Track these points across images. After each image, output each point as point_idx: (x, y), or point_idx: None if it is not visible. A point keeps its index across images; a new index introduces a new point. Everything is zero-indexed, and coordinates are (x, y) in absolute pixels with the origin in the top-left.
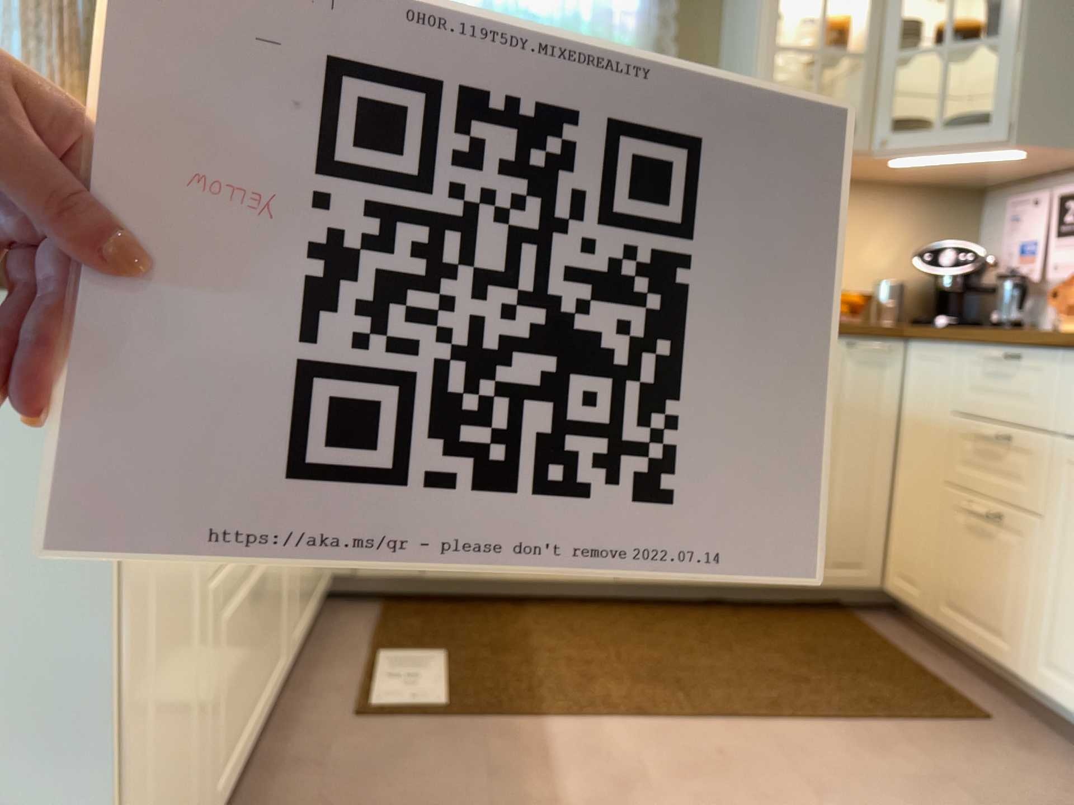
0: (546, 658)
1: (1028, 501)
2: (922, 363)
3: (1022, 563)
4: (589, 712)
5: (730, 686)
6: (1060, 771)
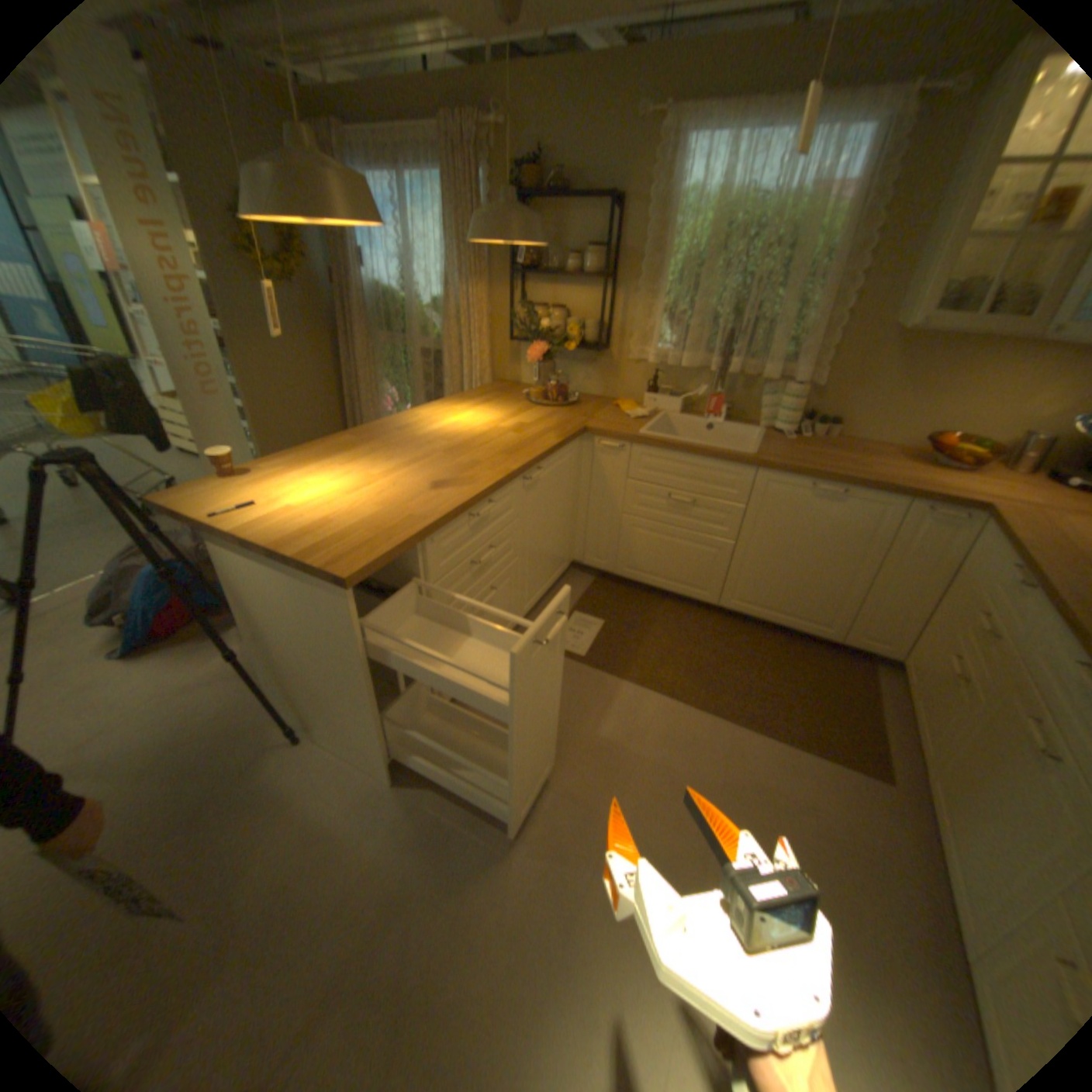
0: (651, 641)
1: (984, 684)
2: (989, 537)
3: (962, 715)
4: (648, 684)
5: (738, 695)
6: (904, 836)
